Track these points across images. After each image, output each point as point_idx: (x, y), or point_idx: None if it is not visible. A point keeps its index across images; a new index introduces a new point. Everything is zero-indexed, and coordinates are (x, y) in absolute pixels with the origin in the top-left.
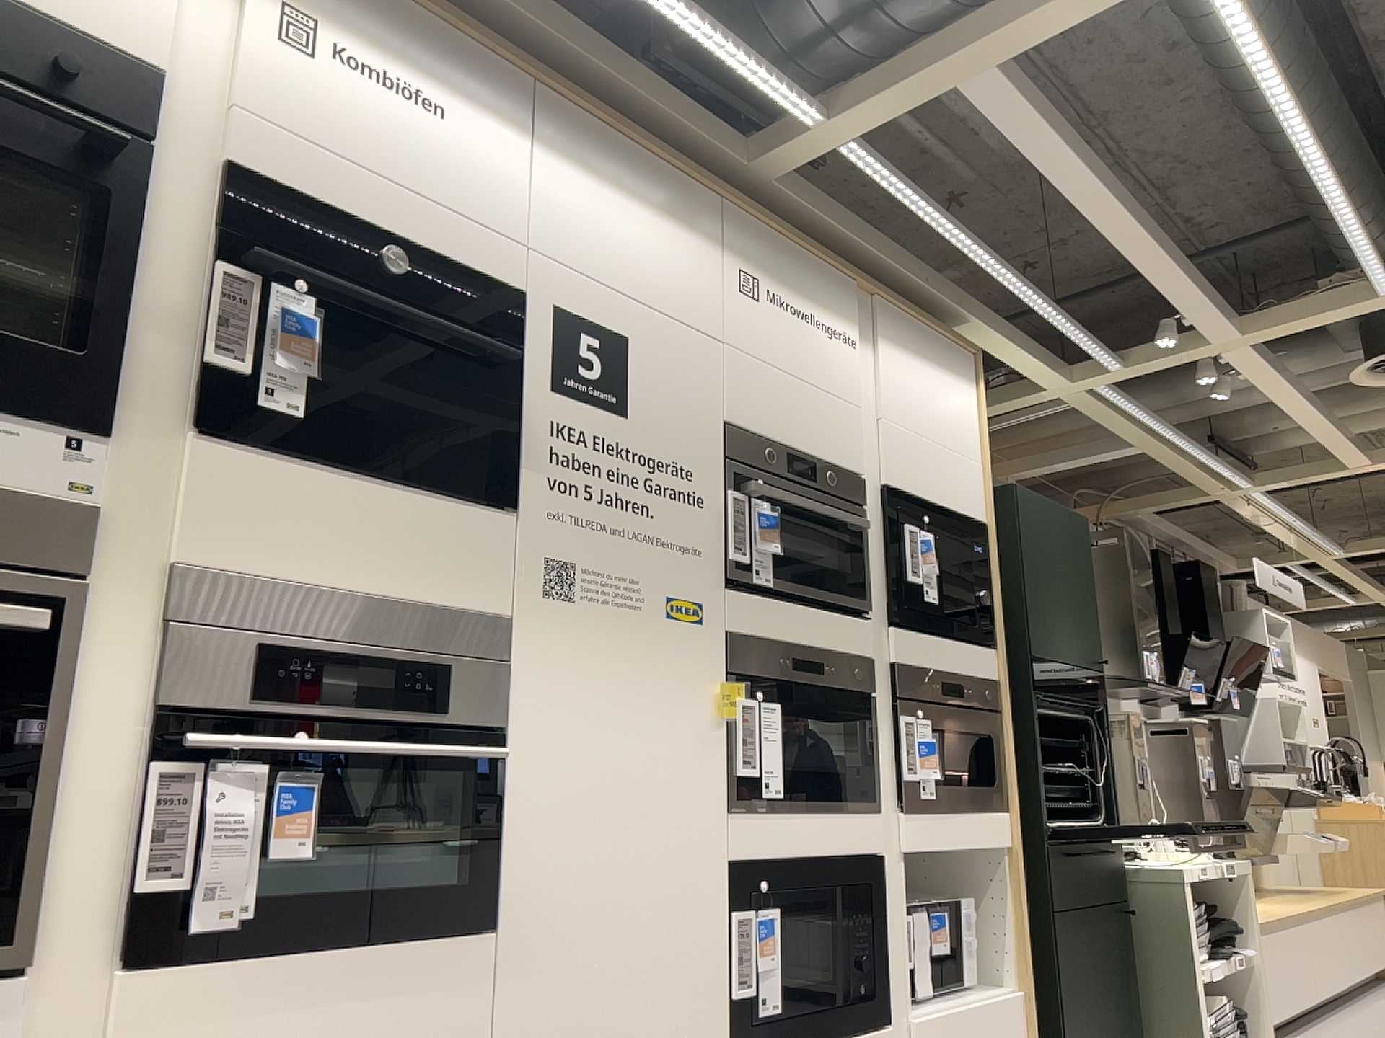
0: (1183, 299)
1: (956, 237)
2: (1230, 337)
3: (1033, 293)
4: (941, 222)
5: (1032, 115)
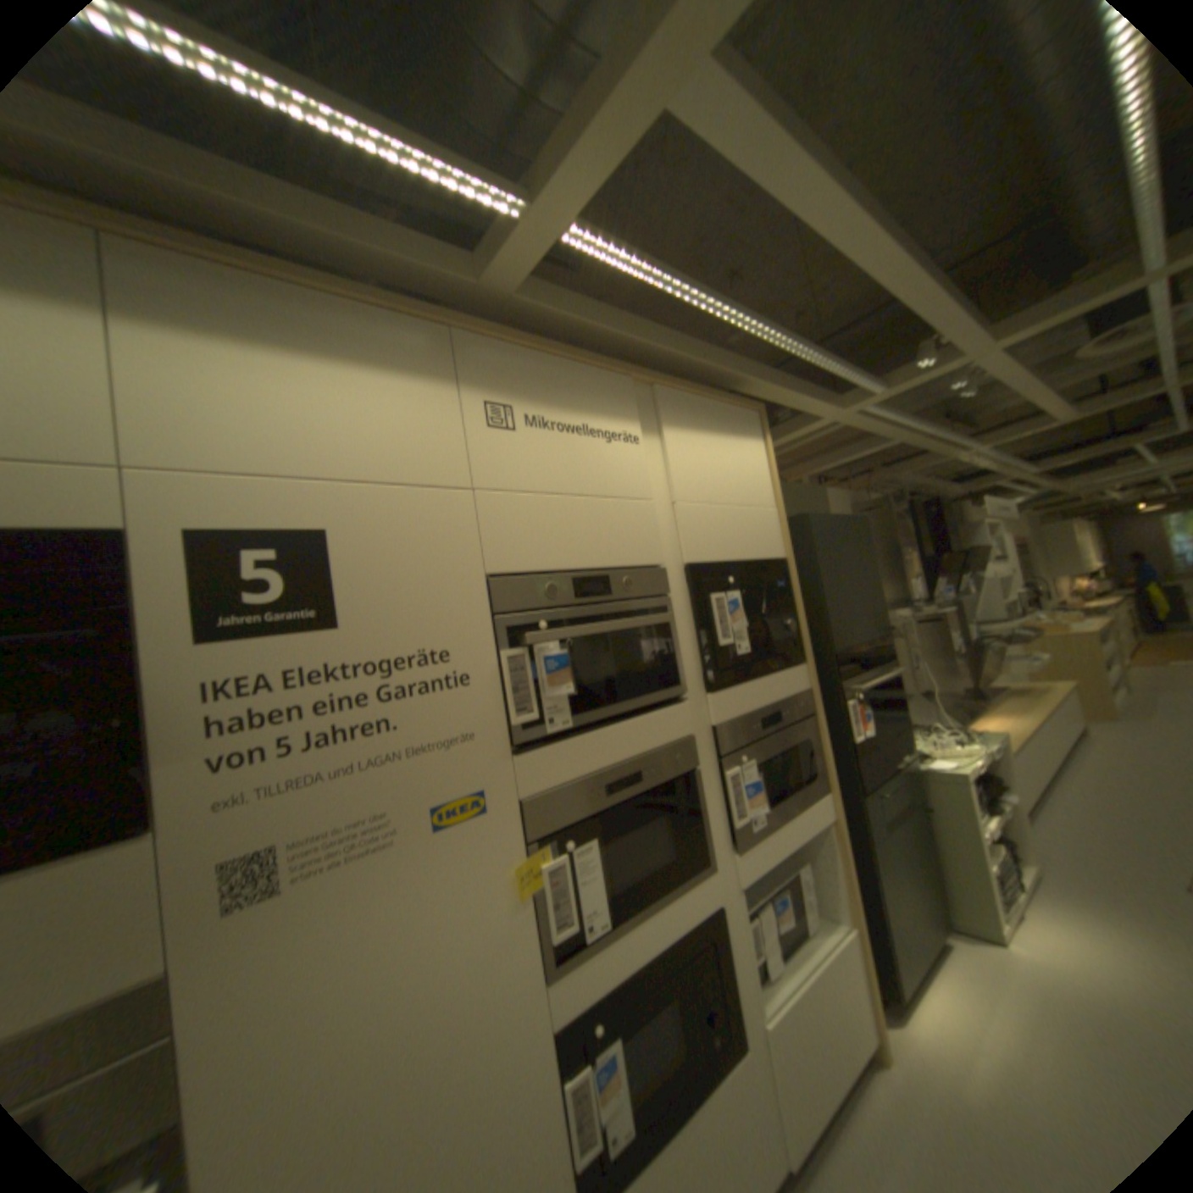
0: (951, 319)
1: (723, 309)
2: (991, 344)
3: (805, 347)
4: (704, 298)
5: (776, 129)
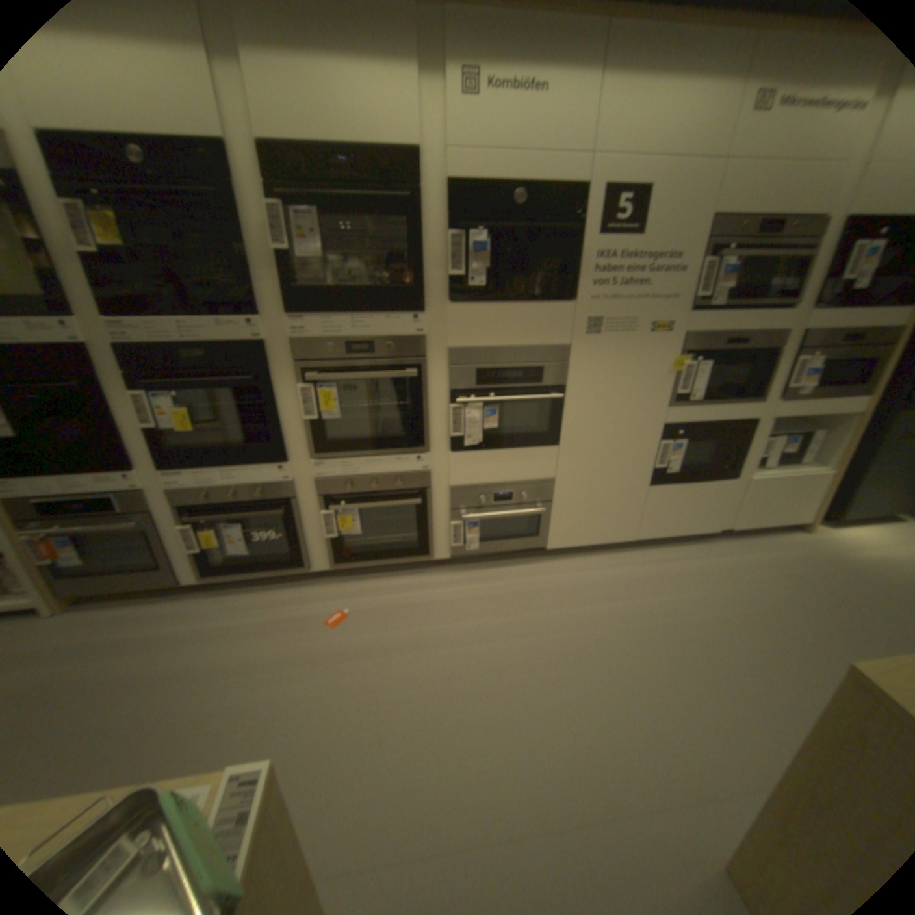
0: None
1: None
2: None
3: None
4: None
5: None
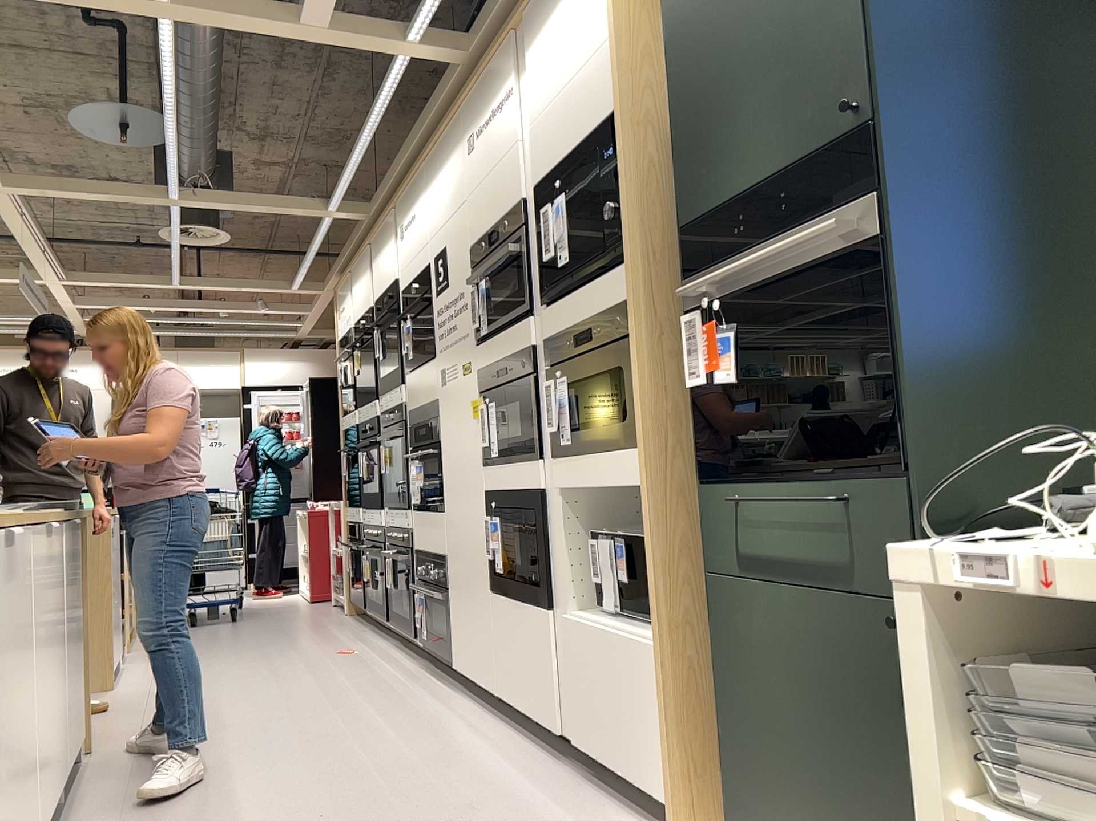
0: None
1: None
2: None
3: None
4: None
5: None
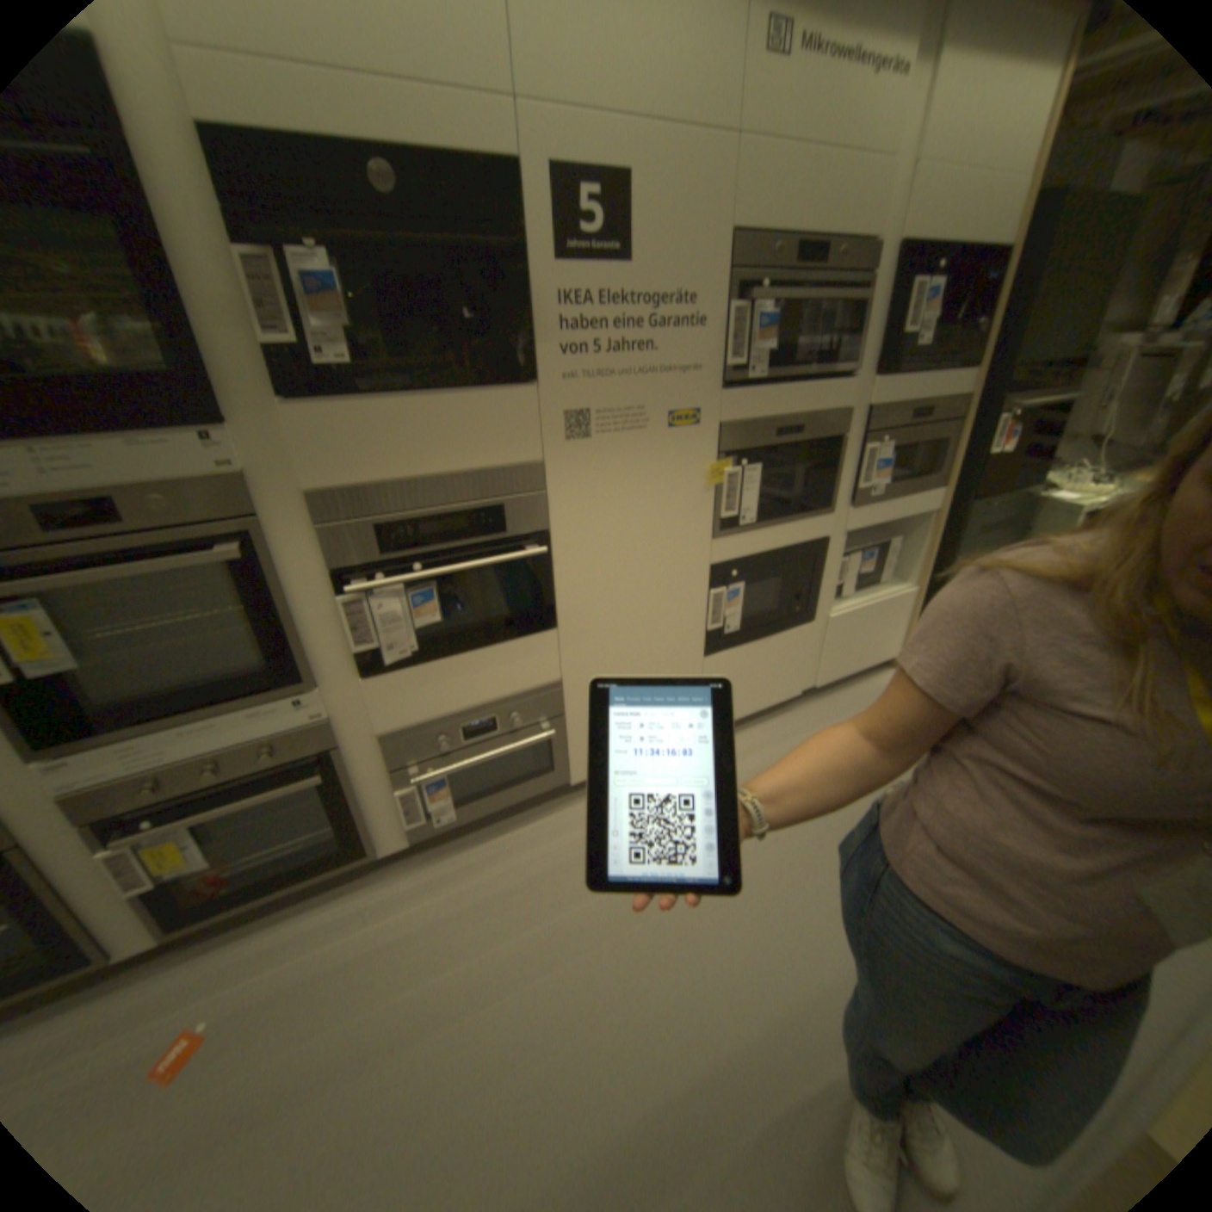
0: None
1: None
2: None
3: None
4: None
5: None
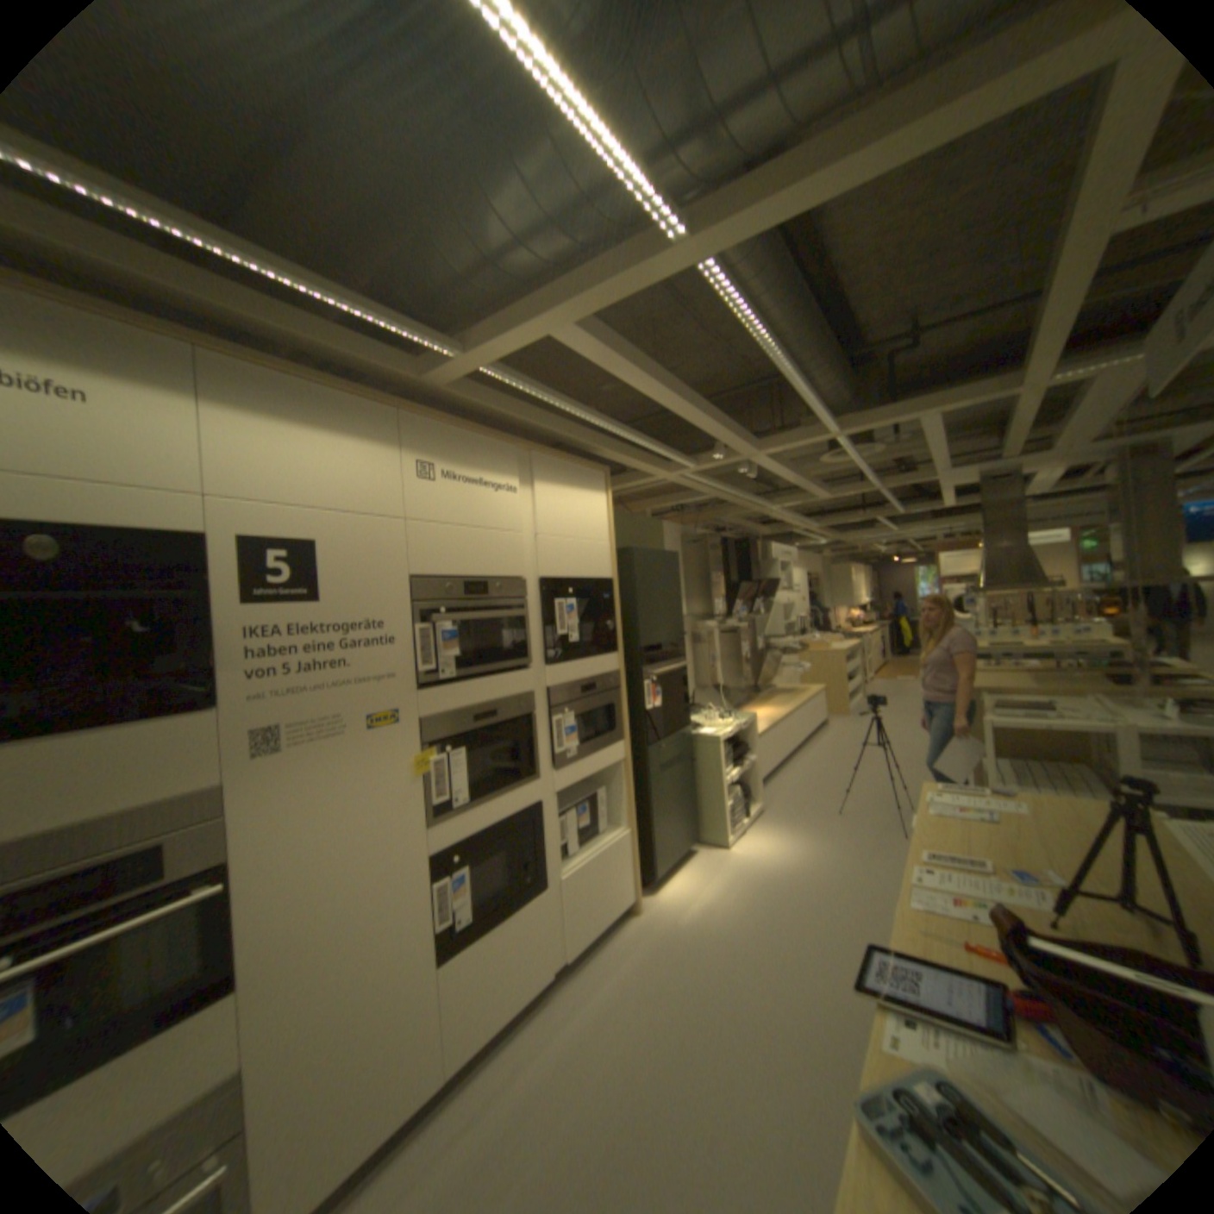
0: (726, 438)
1: (581, 412)
2: (755, 453)
3: (637, 438)
4: (568, 405)
5: (608, 351)
